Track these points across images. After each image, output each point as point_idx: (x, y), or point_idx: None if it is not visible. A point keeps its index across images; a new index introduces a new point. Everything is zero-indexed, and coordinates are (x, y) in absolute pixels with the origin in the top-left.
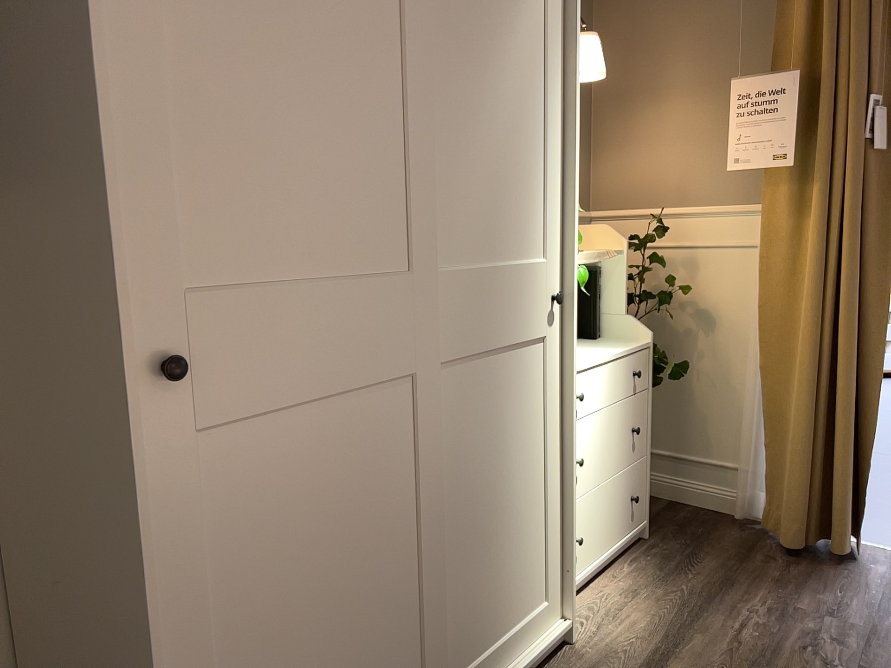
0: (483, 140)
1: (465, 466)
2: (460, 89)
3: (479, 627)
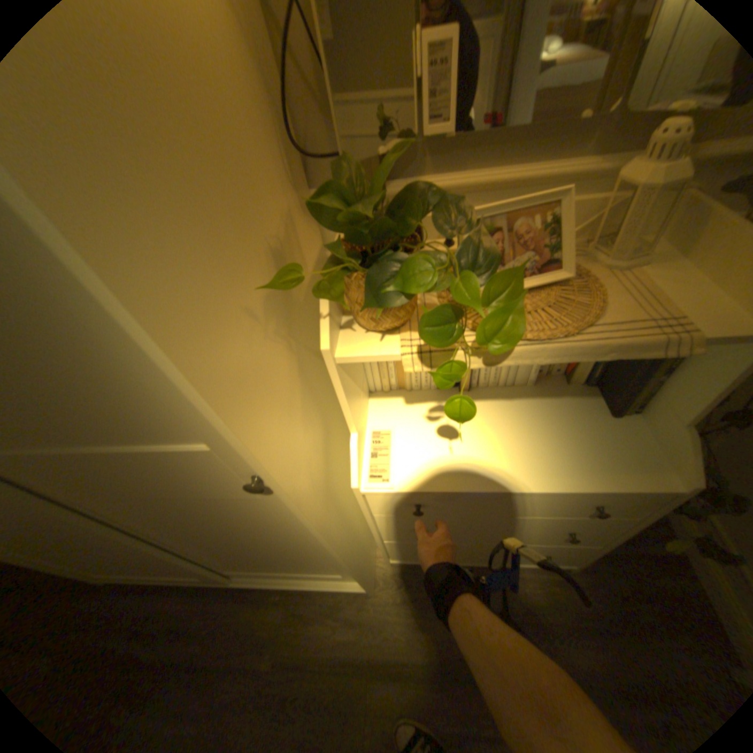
0: None
1: (172, 533)
2: None
3: (250, 569)
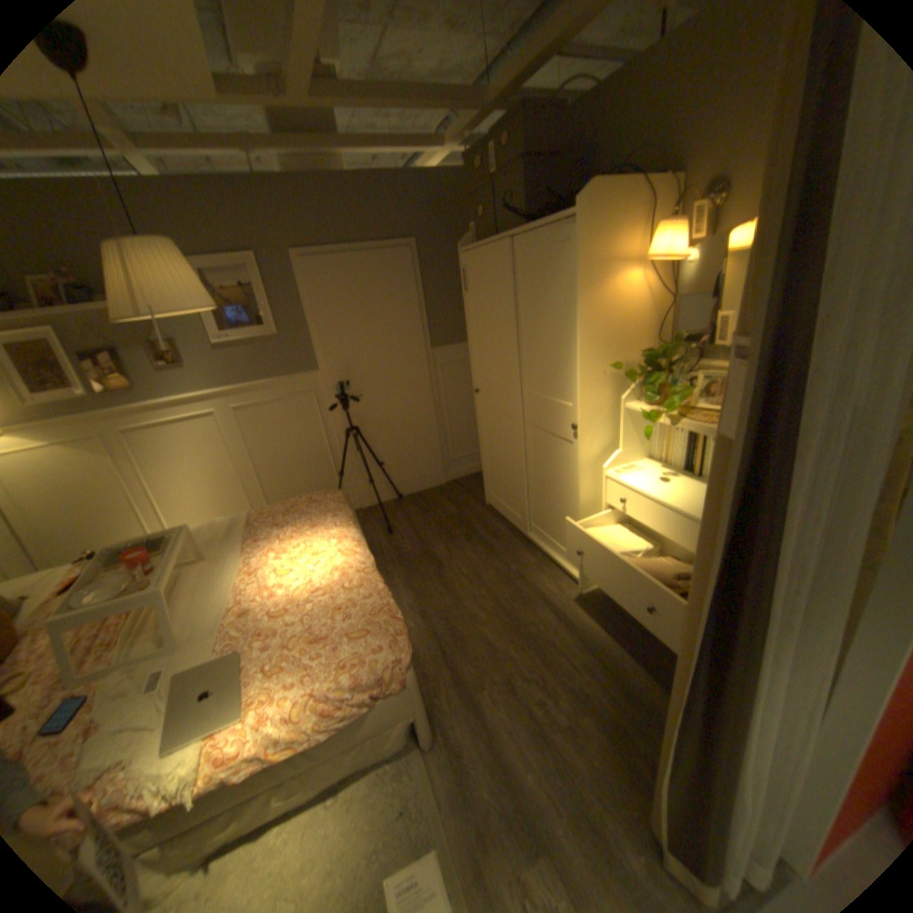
0: (540, 348)
1: (537, 465)
2: (531, 328)
3: (543, 523)
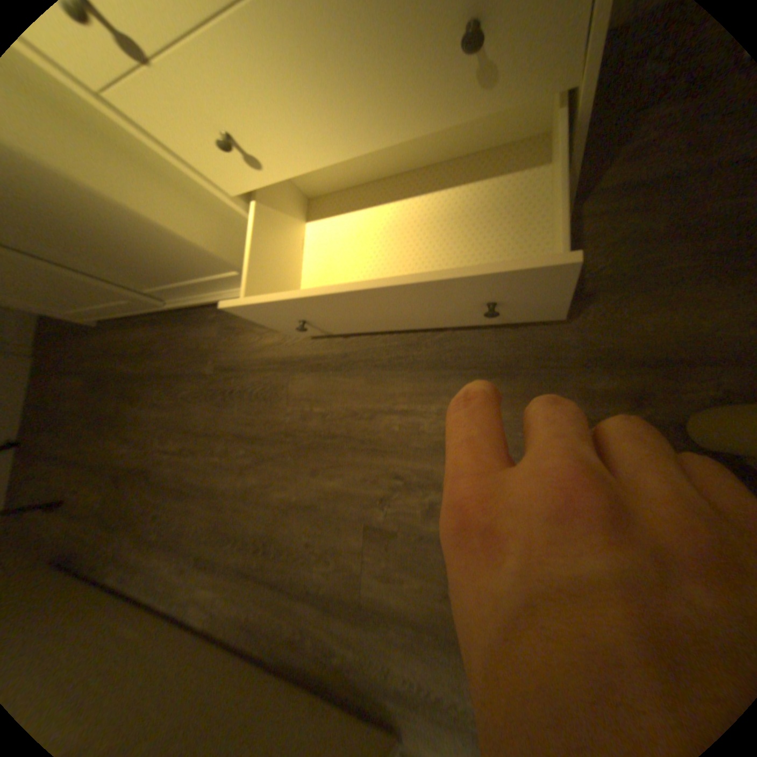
0: None
1: None
2: None
3: (151, 276)
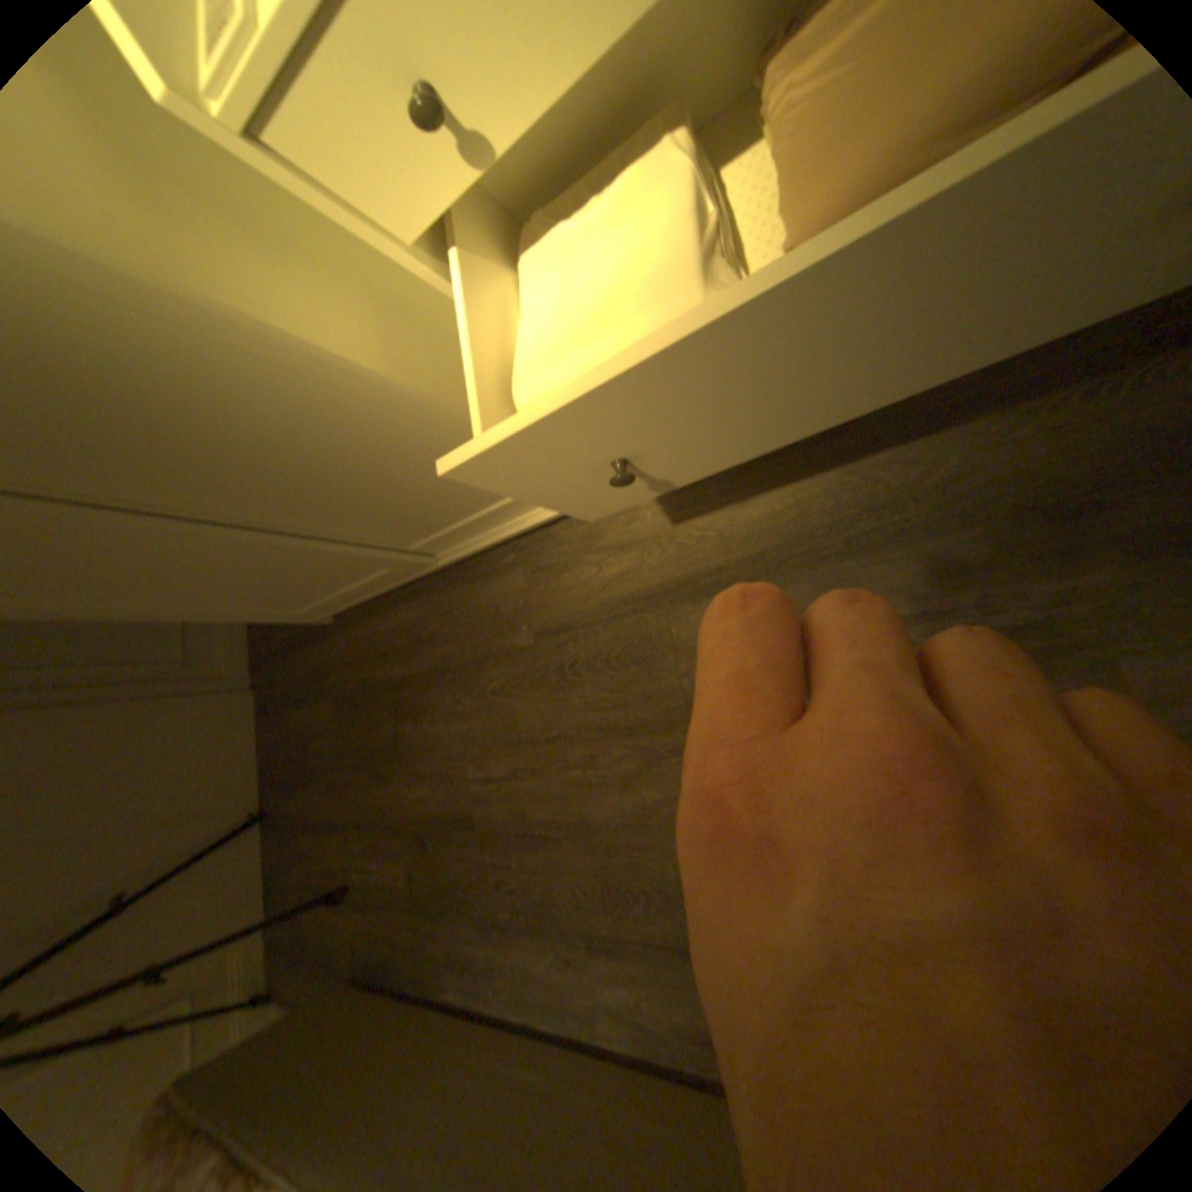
0: None
1: (179, 482)
2: None
3: (426, 521)
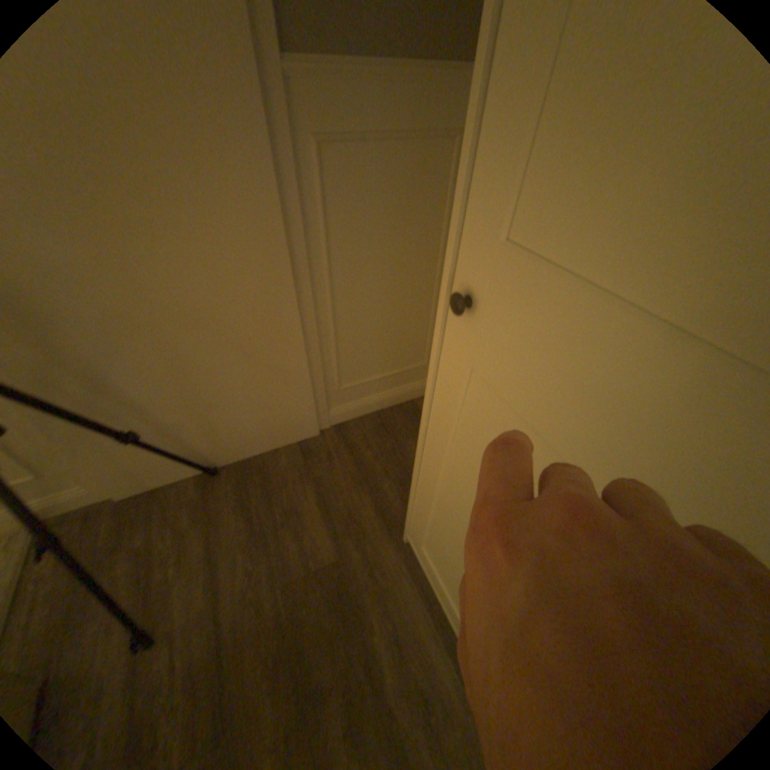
0: None
1: None
2: None
3: None
